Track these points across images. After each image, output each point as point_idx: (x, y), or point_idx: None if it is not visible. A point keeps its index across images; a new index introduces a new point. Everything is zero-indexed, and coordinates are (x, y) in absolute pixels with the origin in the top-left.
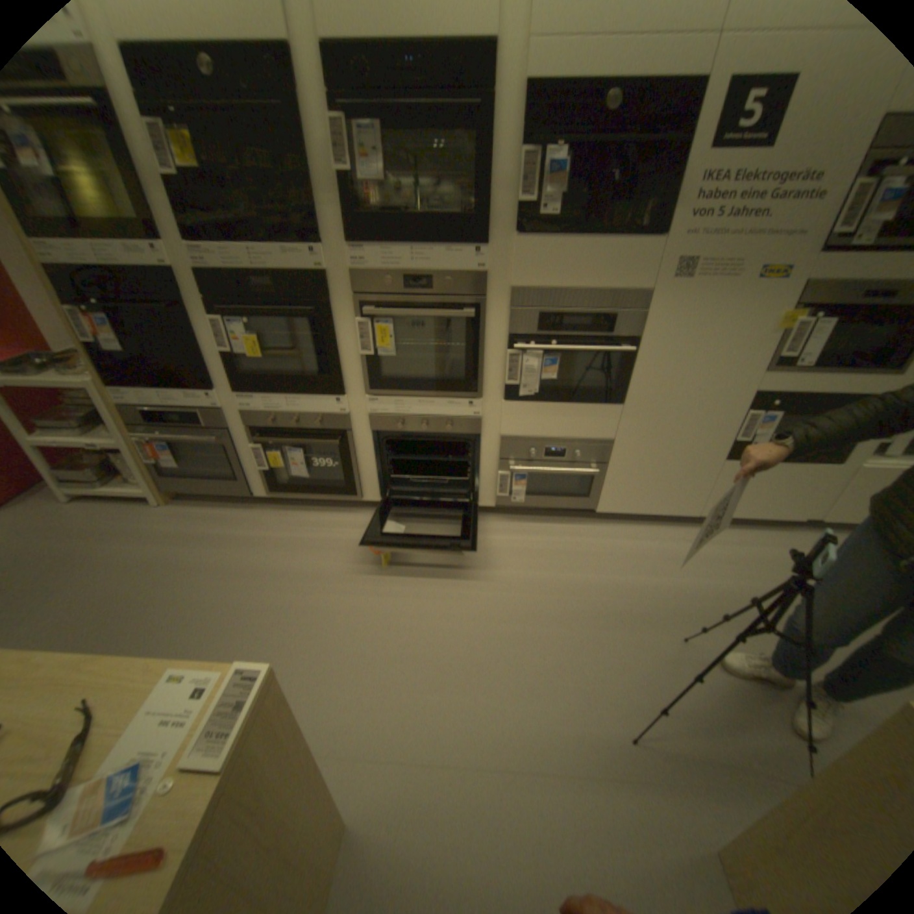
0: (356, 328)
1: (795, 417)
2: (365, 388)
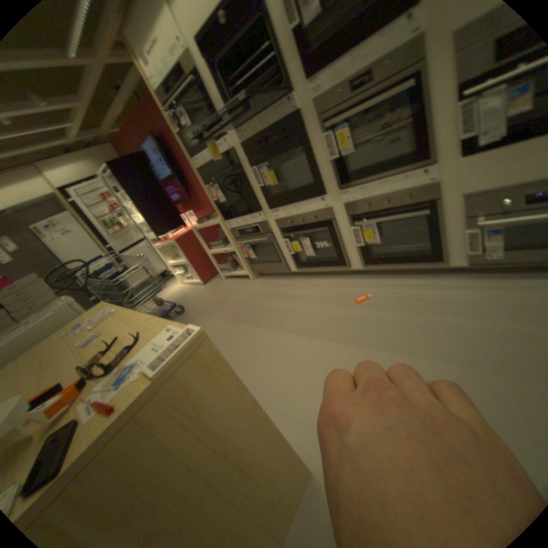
0: (324, 138)
1: None
2: (338, 181)
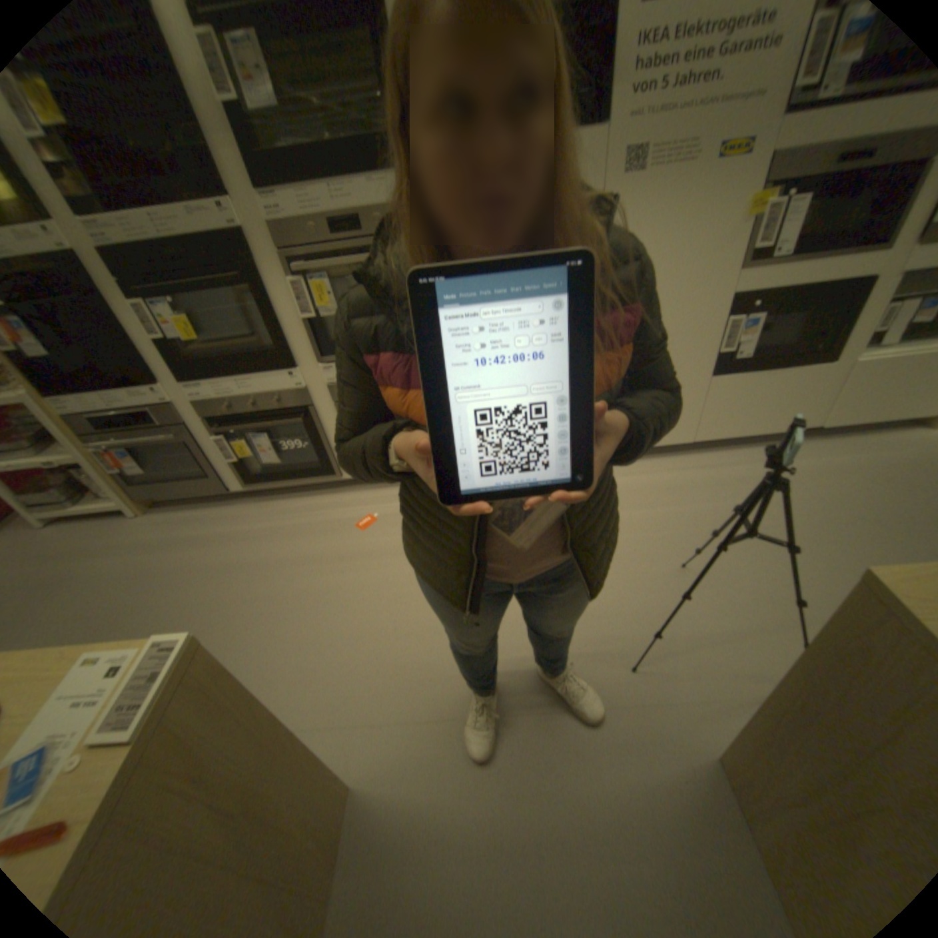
0: (290, 289)
1: (779, 317)
2: (316, 356)
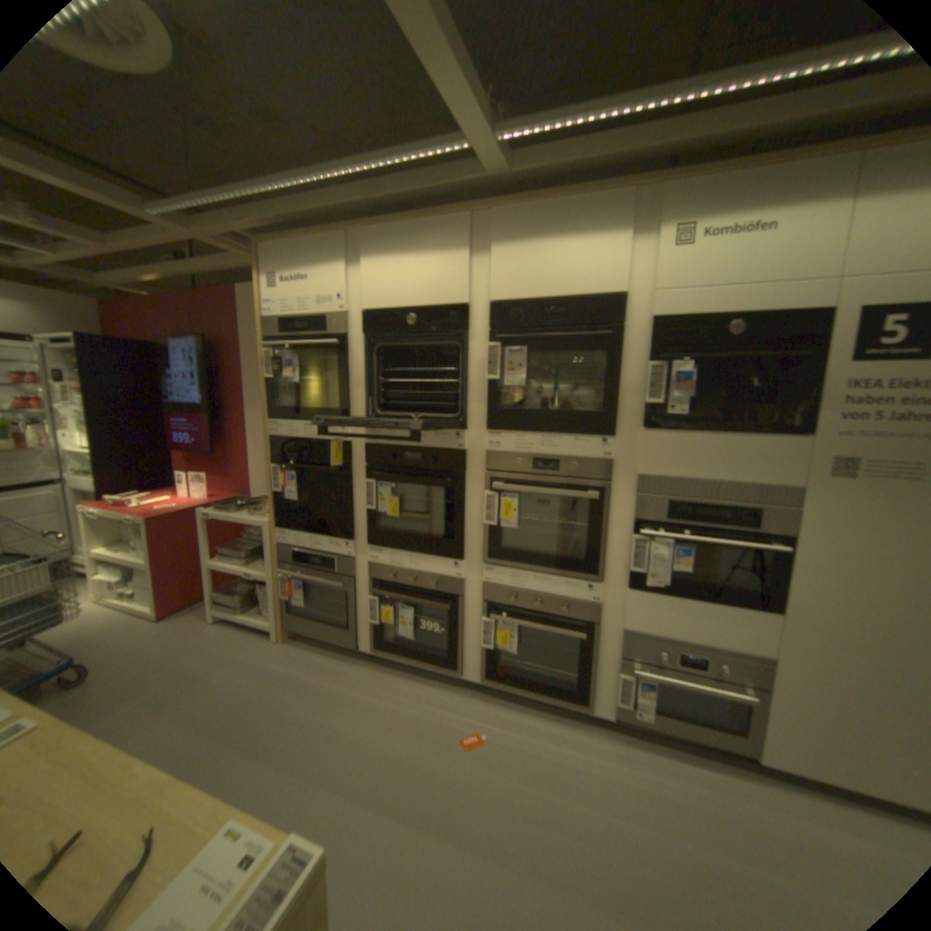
0: (484, 499)
1: None
2: (483, 555)
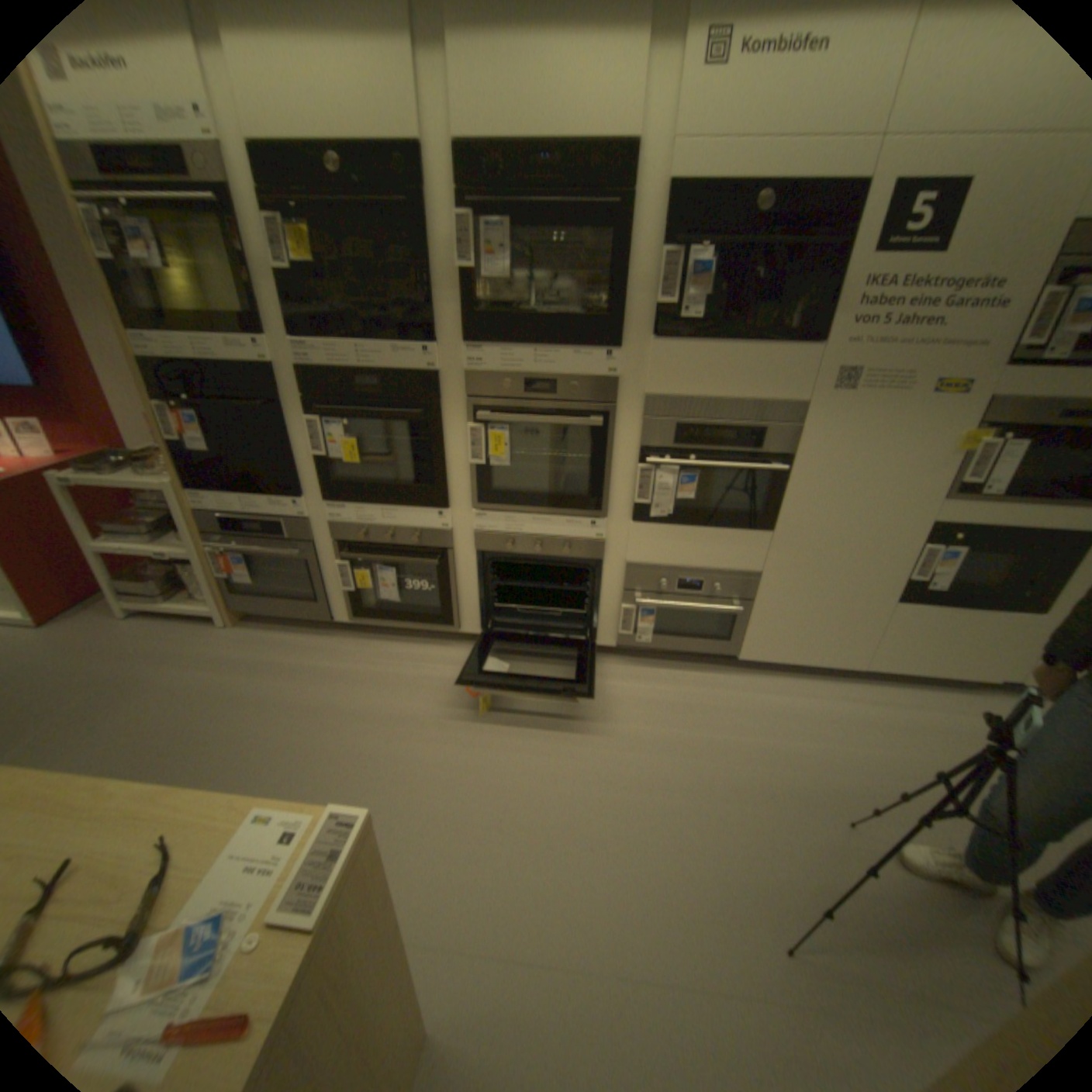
0: (468, 434)
1: (983, 554)
2: (473, 501)
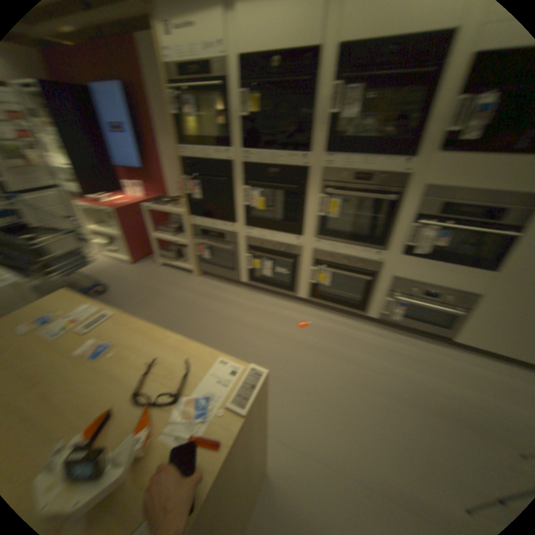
0: (321, 199)
1: None
2: (317, 233)
